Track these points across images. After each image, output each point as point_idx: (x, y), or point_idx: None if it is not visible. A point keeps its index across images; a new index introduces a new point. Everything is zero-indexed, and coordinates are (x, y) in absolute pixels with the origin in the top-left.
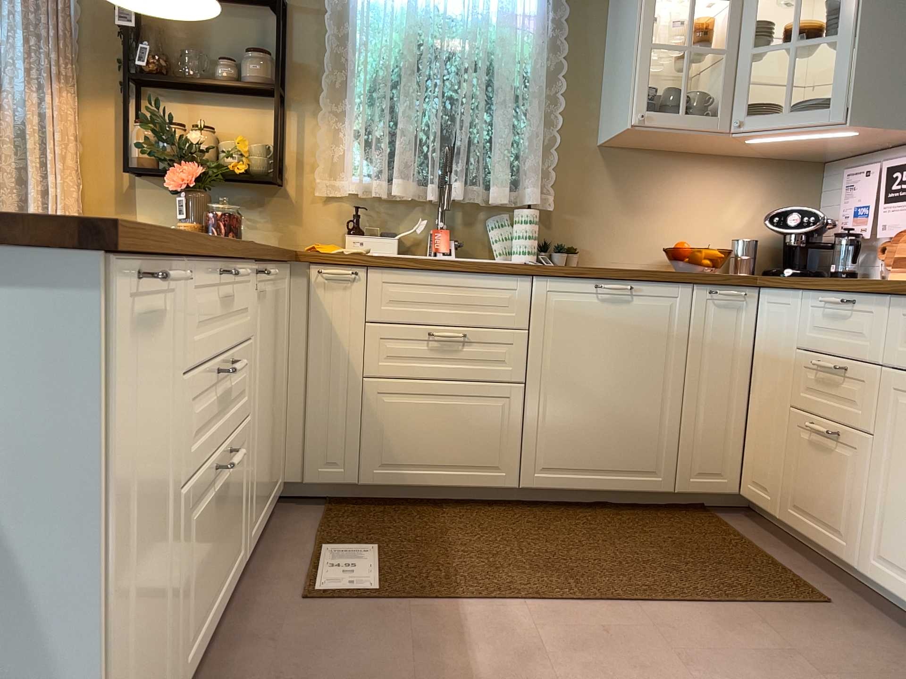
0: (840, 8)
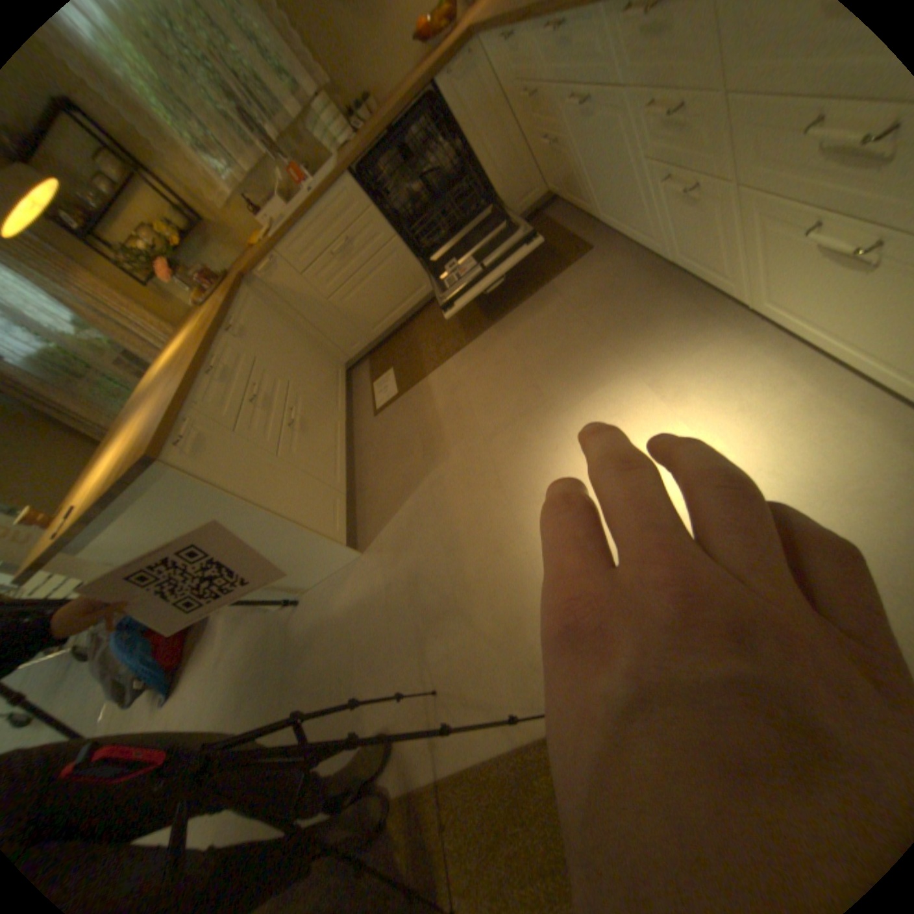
0: None
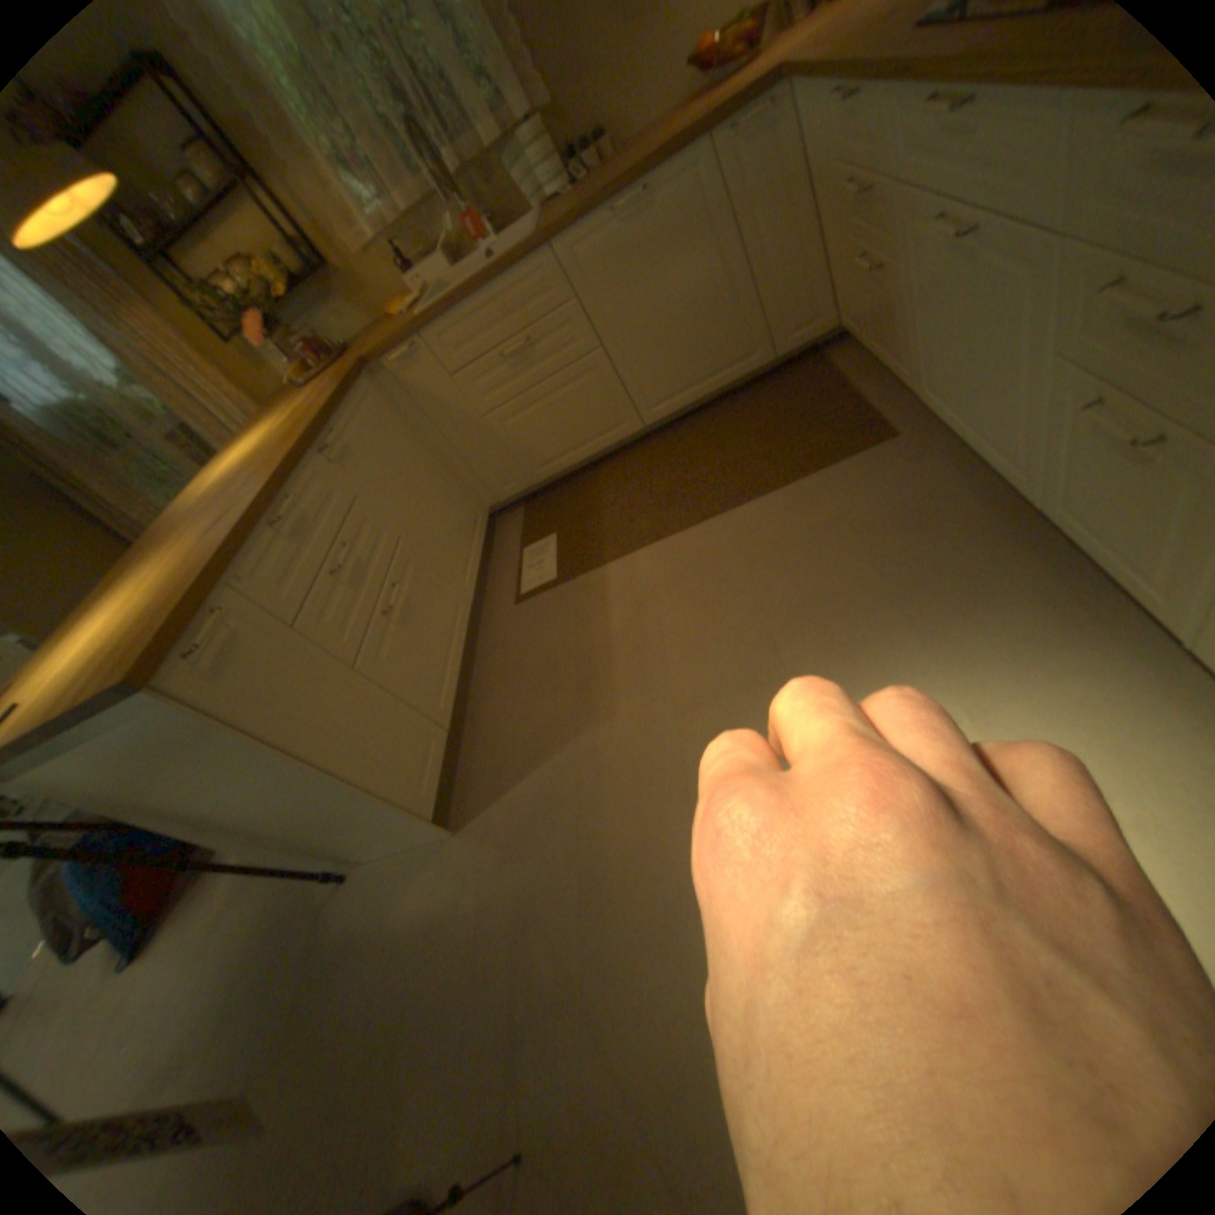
0: None
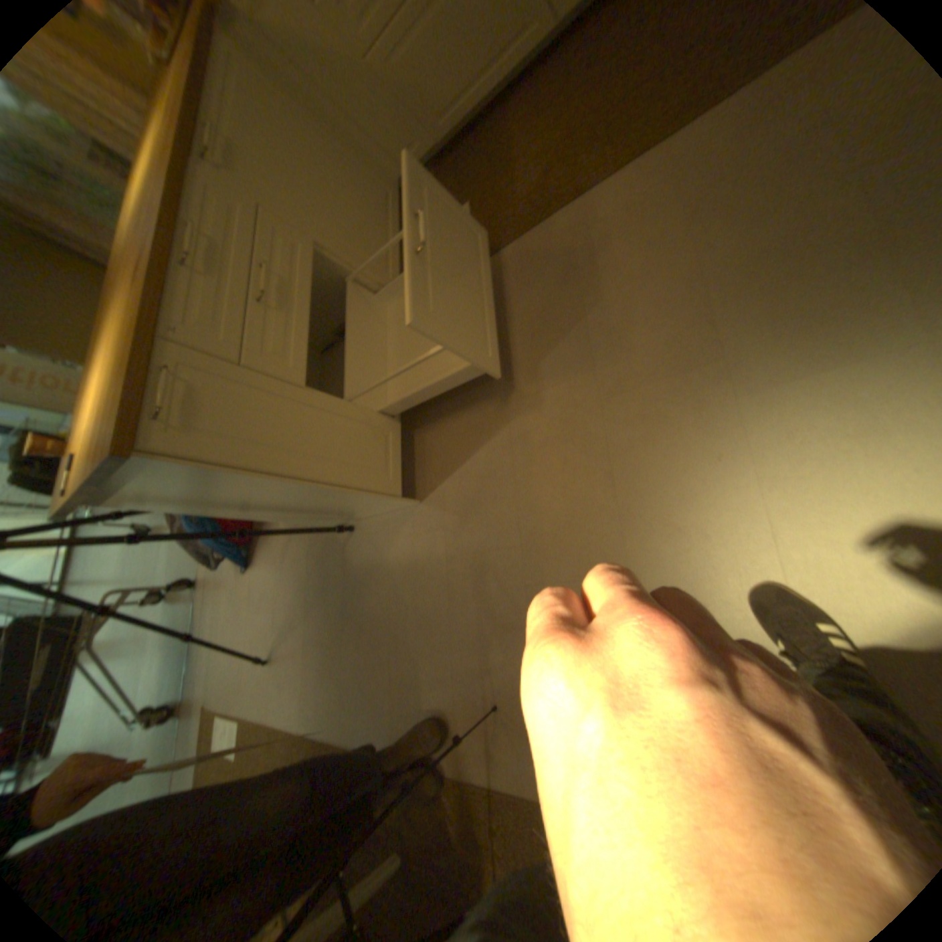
0: None
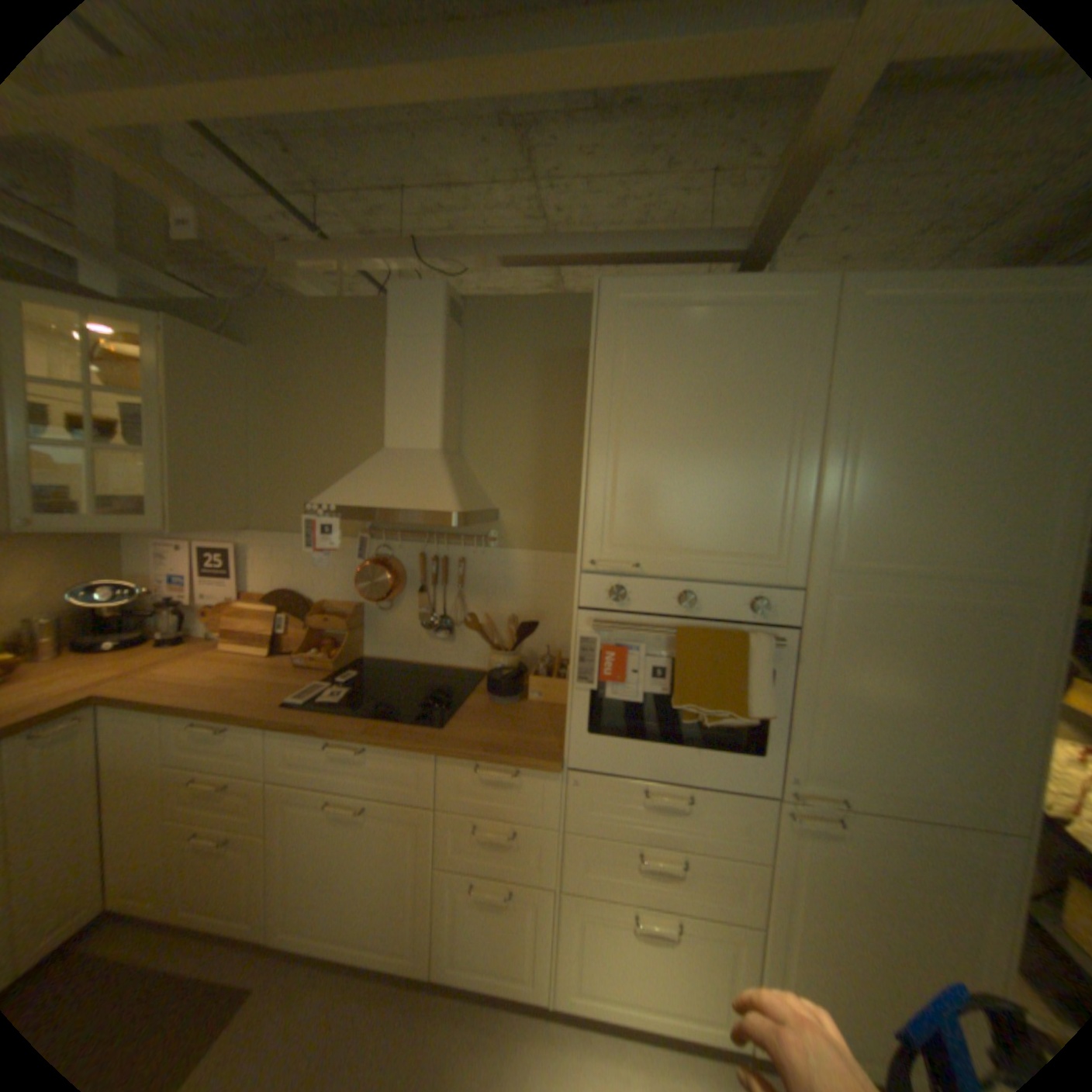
0: (139, 417)
